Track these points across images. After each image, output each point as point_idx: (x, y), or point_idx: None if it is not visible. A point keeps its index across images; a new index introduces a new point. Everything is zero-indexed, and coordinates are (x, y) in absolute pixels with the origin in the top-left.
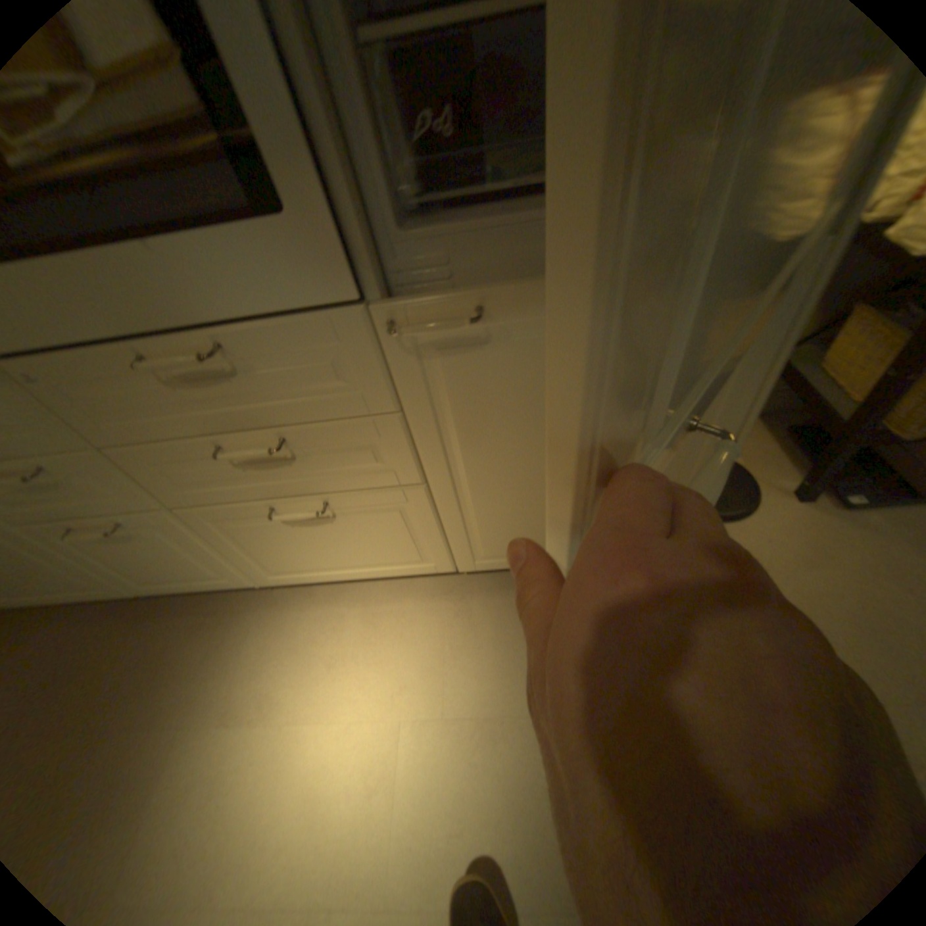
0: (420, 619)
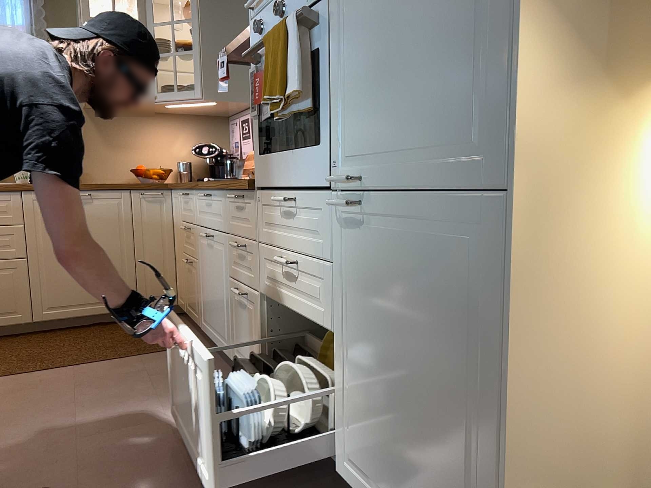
0: None
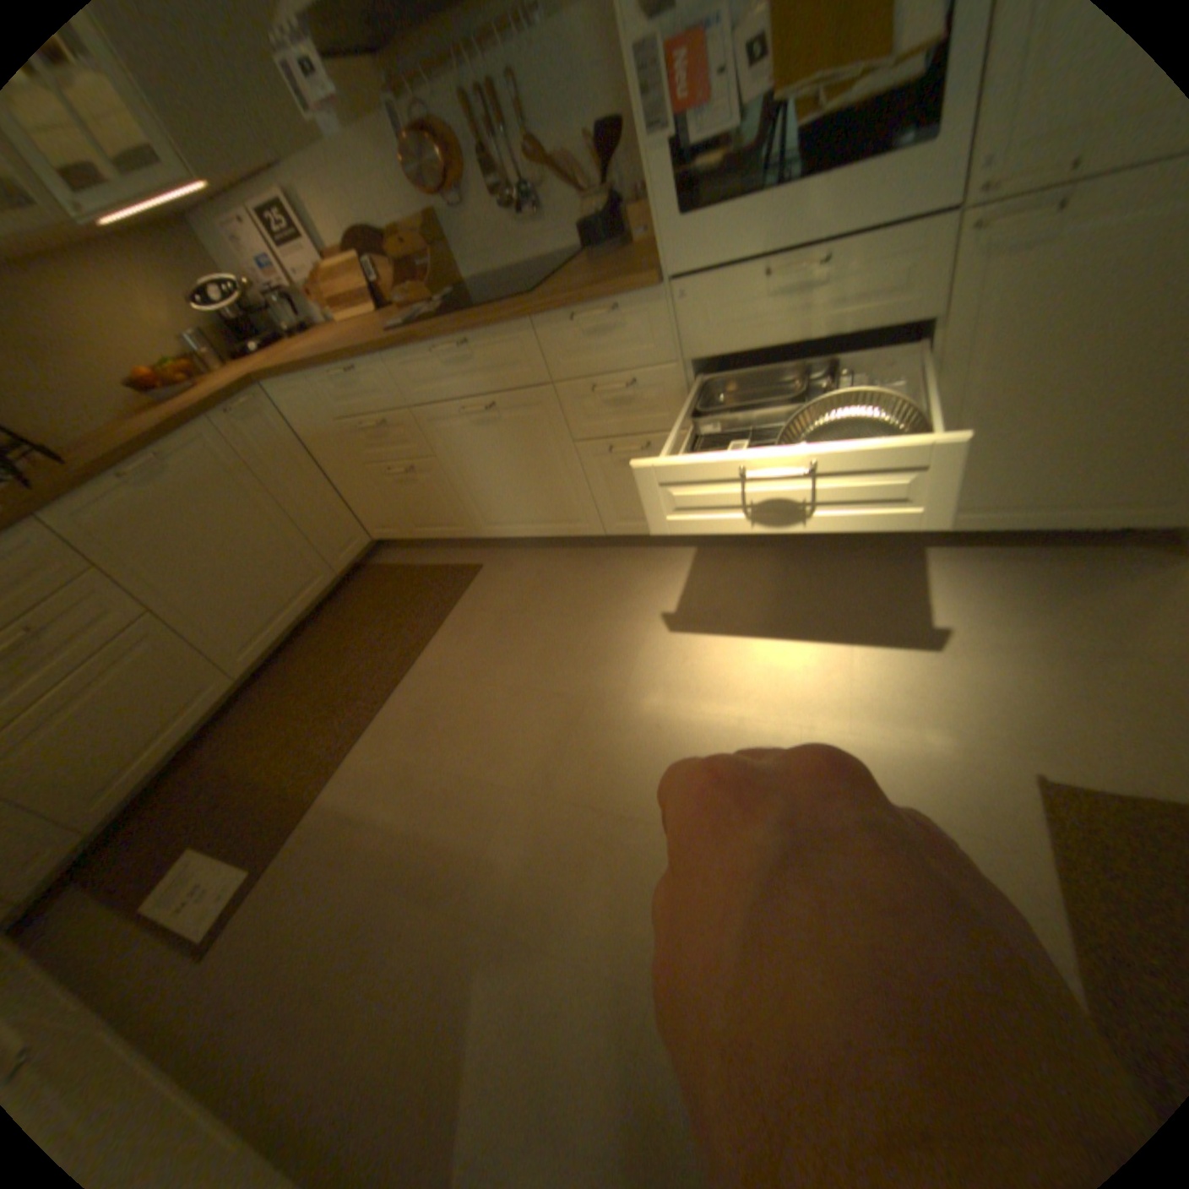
0: (868, 574)
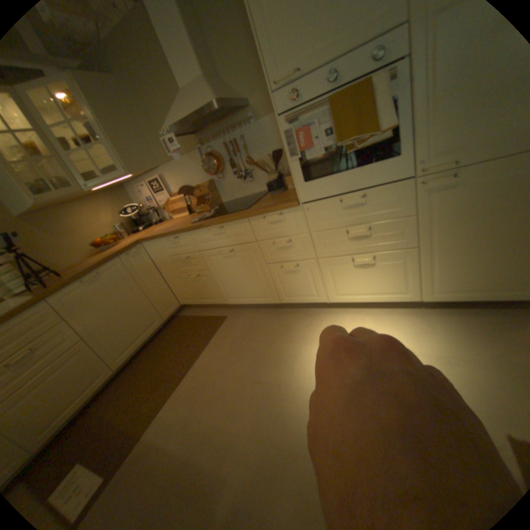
0: (402, 322)
